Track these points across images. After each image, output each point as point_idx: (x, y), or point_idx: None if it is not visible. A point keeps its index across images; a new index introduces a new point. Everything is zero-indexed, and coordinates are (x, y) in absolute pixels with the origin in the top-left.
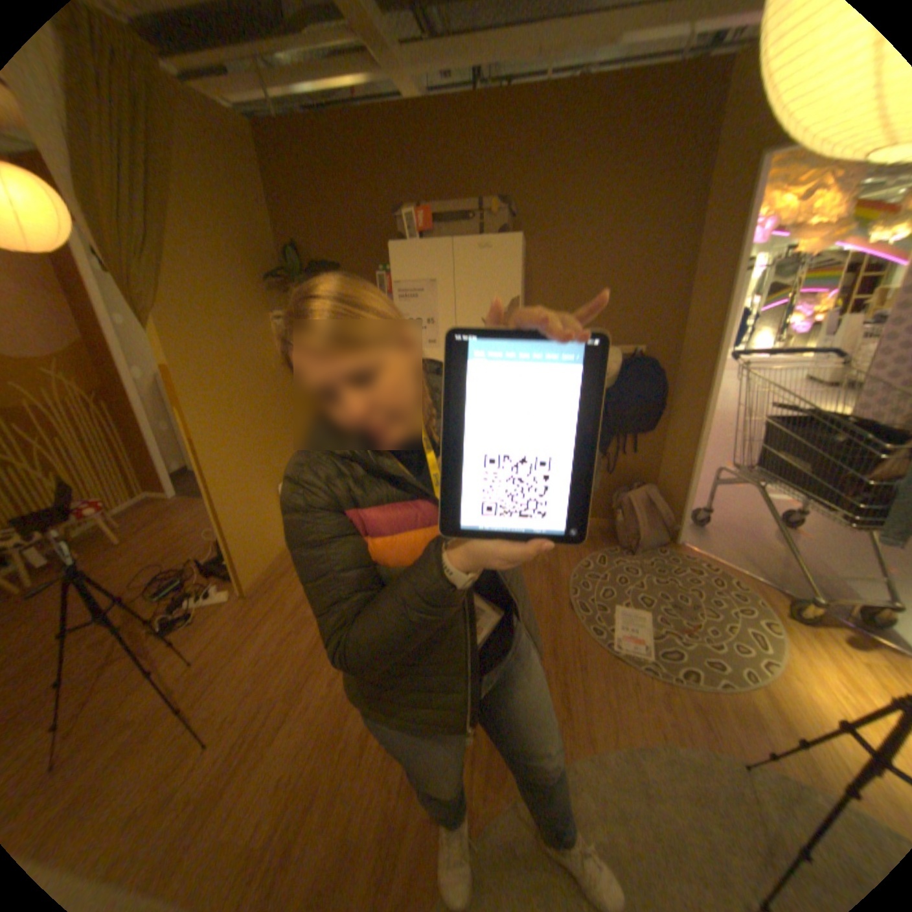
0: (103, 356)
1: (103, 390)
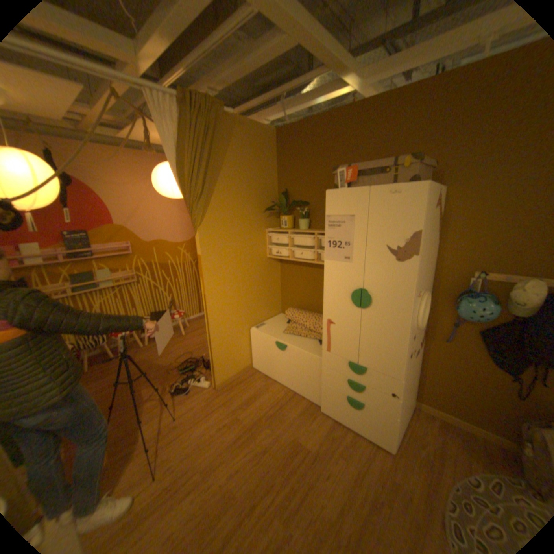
0: None
1: None
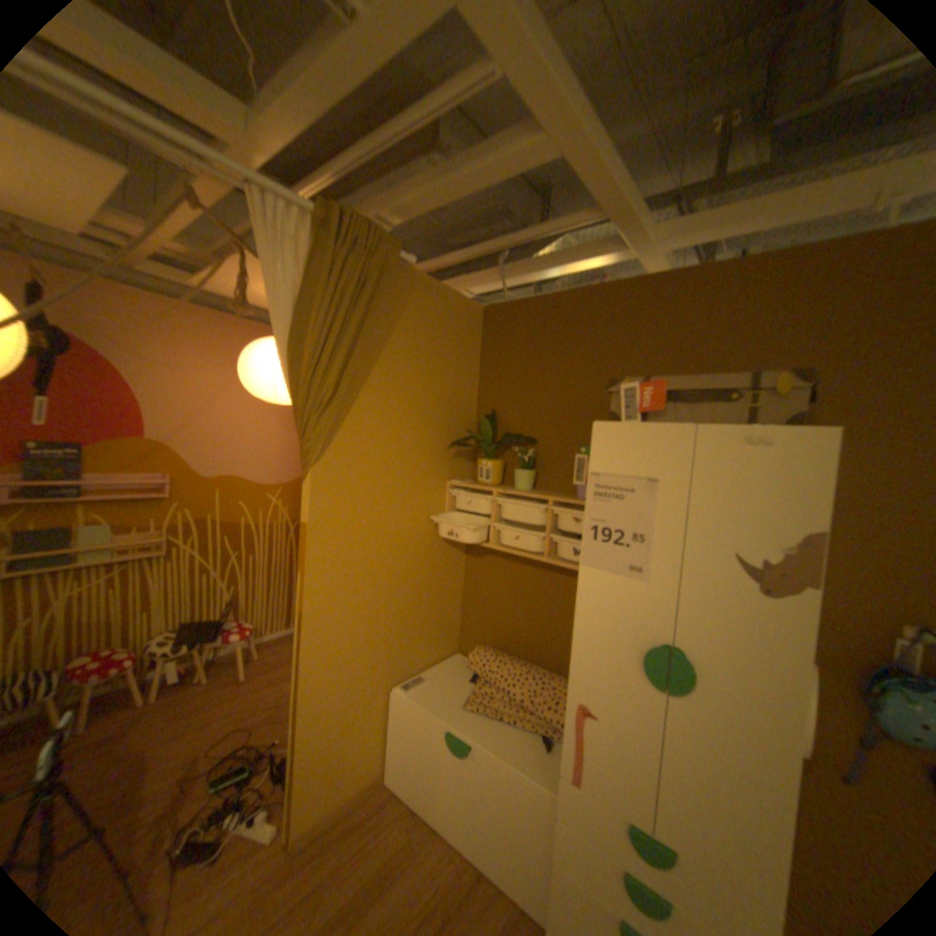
0: None
1: None
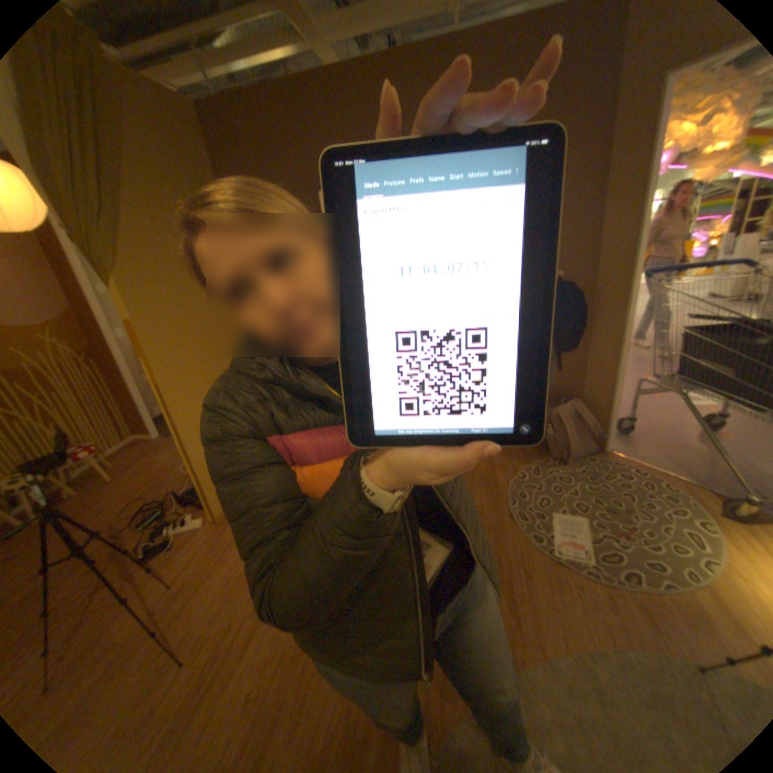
0: (87, 321)
1: (90, 350)
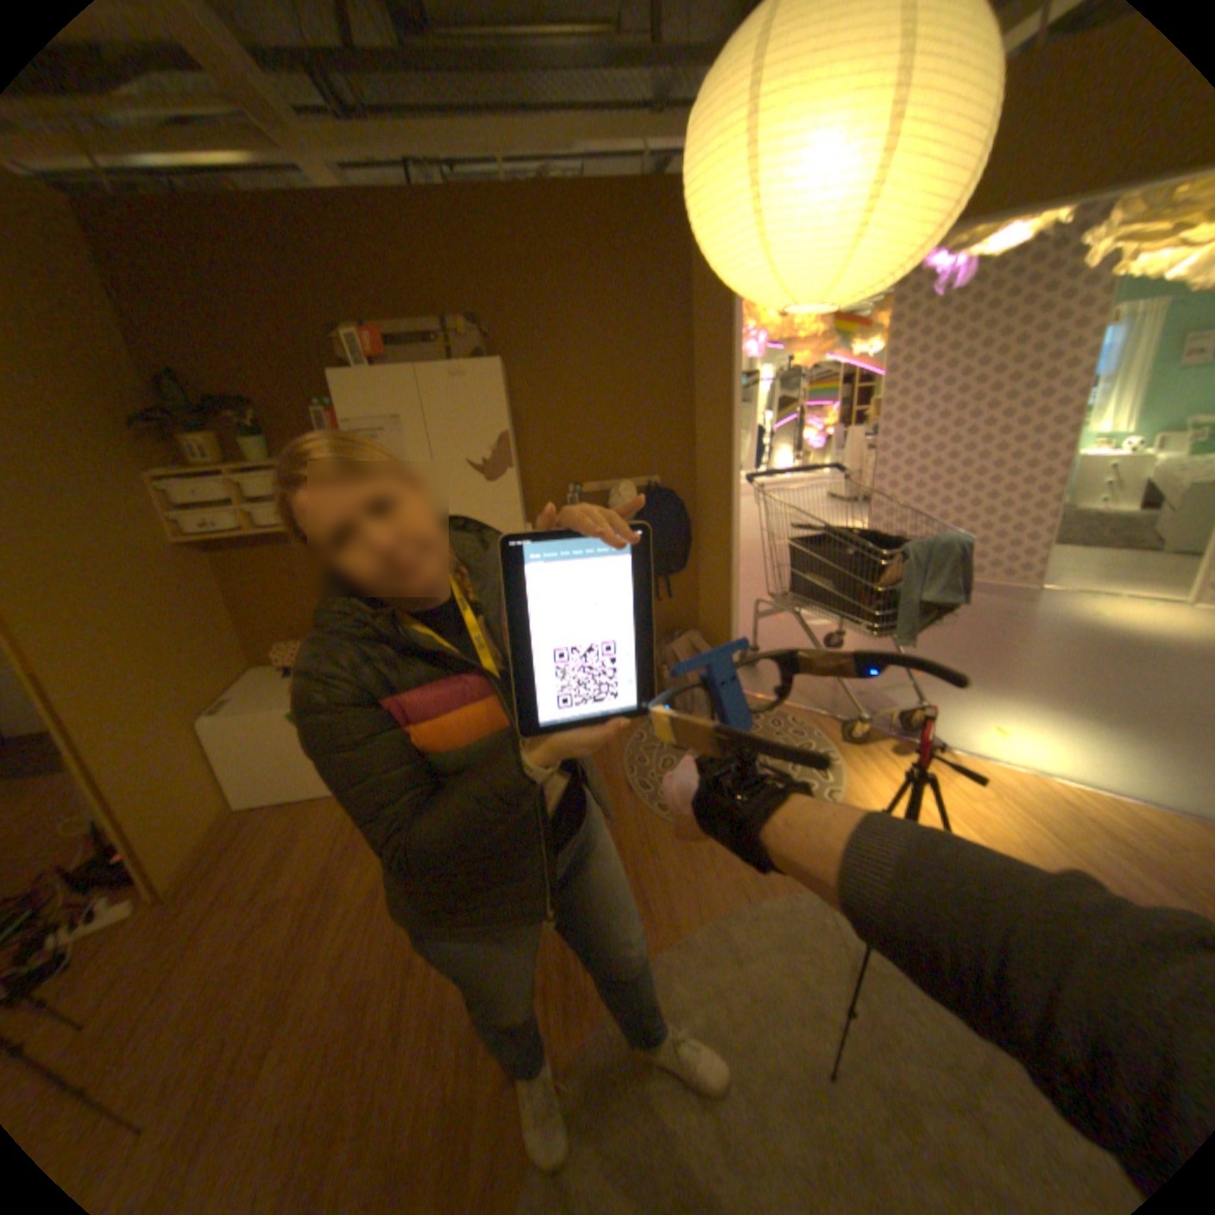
0: None
1: None
